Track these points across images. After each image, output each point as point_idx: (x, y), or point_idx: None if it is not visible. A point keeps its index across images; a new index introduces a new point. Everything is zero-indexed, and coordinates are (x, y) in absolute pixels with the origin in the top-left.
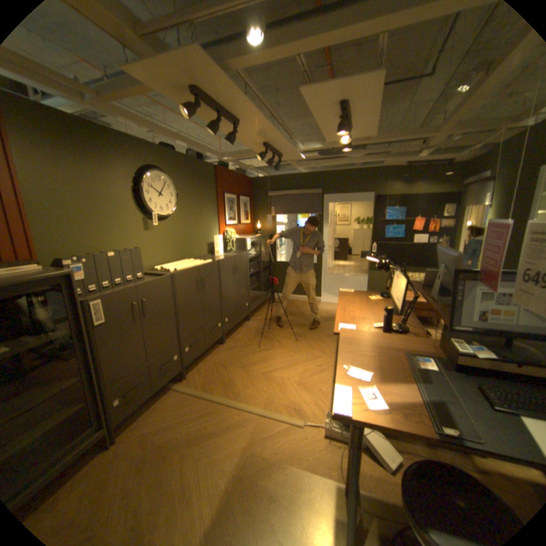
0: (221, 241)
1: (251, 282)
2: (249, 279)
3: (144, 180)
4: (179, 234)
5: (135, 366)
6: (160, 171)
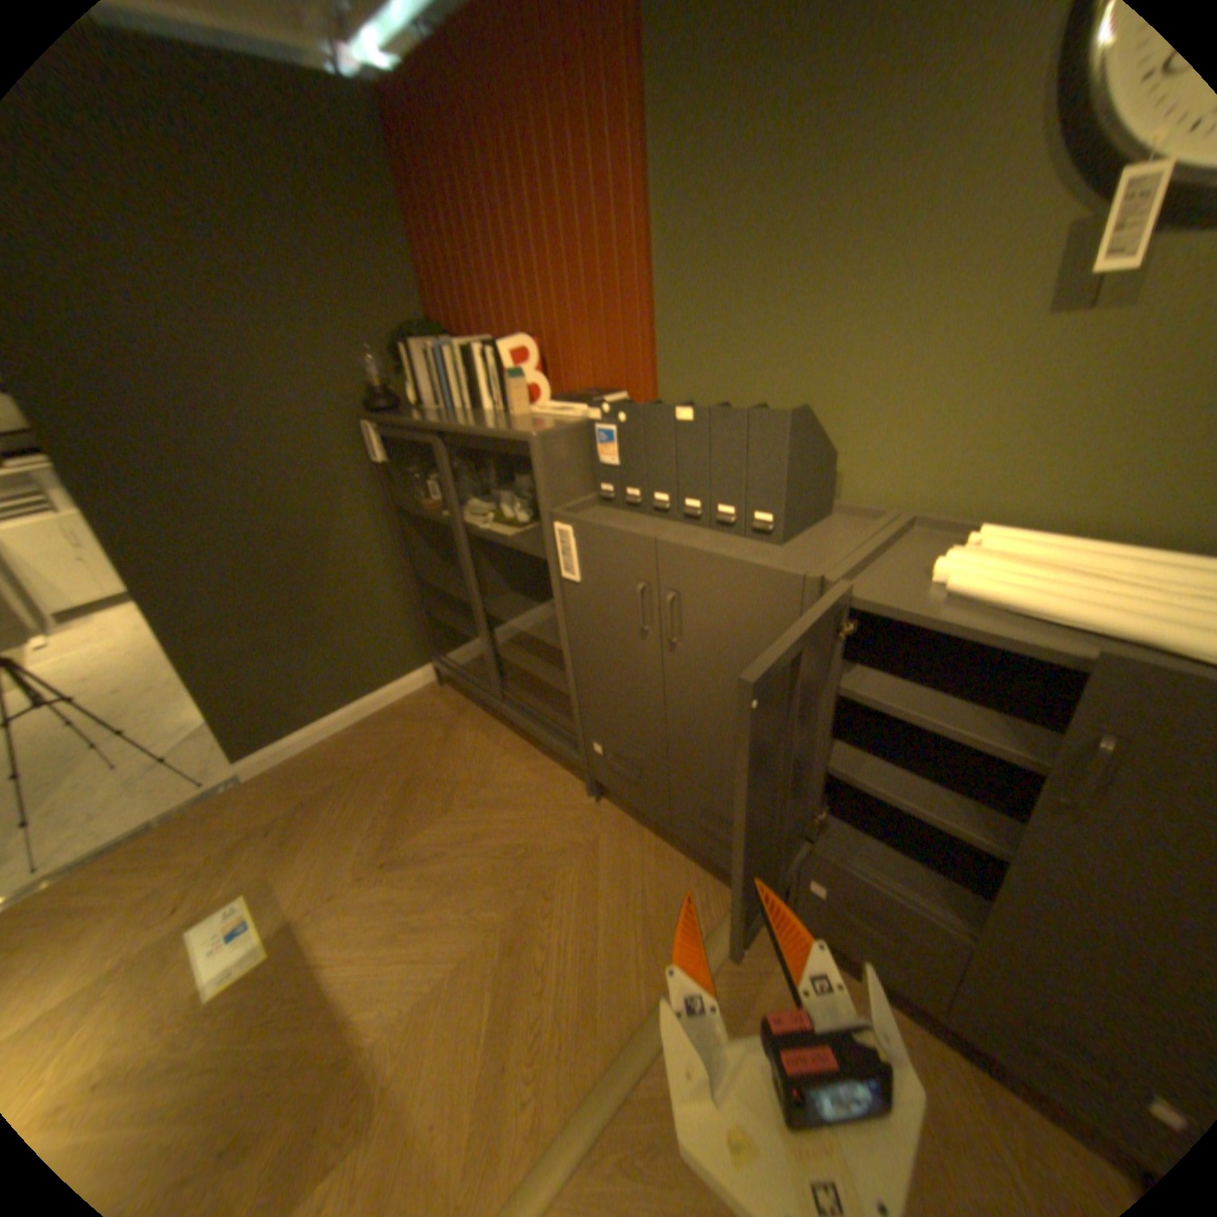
0: None
1: None
2: None
3: None
4: None
5: (639, 732)
6: None
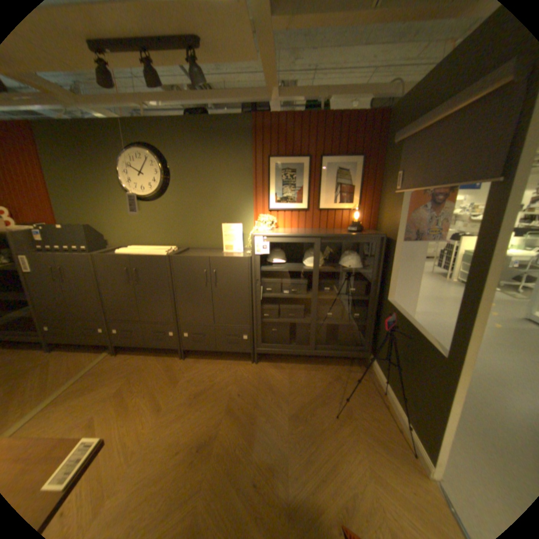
0: (238, 233)
1: (279, 310)
2: (259, 303)
3: (117, 161)
4: (175, 217)
5: (59, 314)
6: (136, 147)
